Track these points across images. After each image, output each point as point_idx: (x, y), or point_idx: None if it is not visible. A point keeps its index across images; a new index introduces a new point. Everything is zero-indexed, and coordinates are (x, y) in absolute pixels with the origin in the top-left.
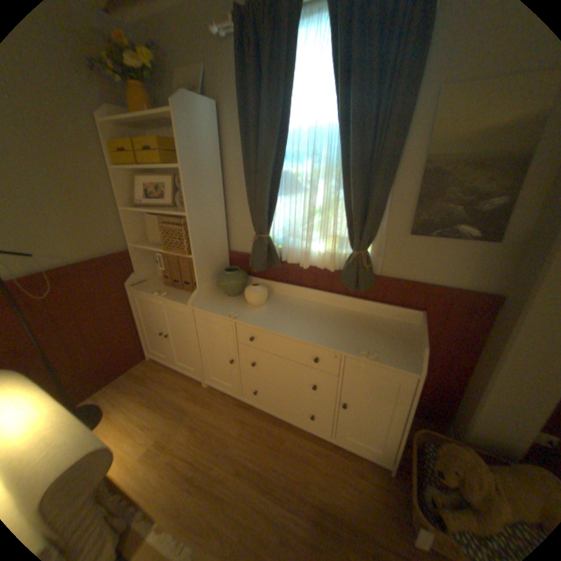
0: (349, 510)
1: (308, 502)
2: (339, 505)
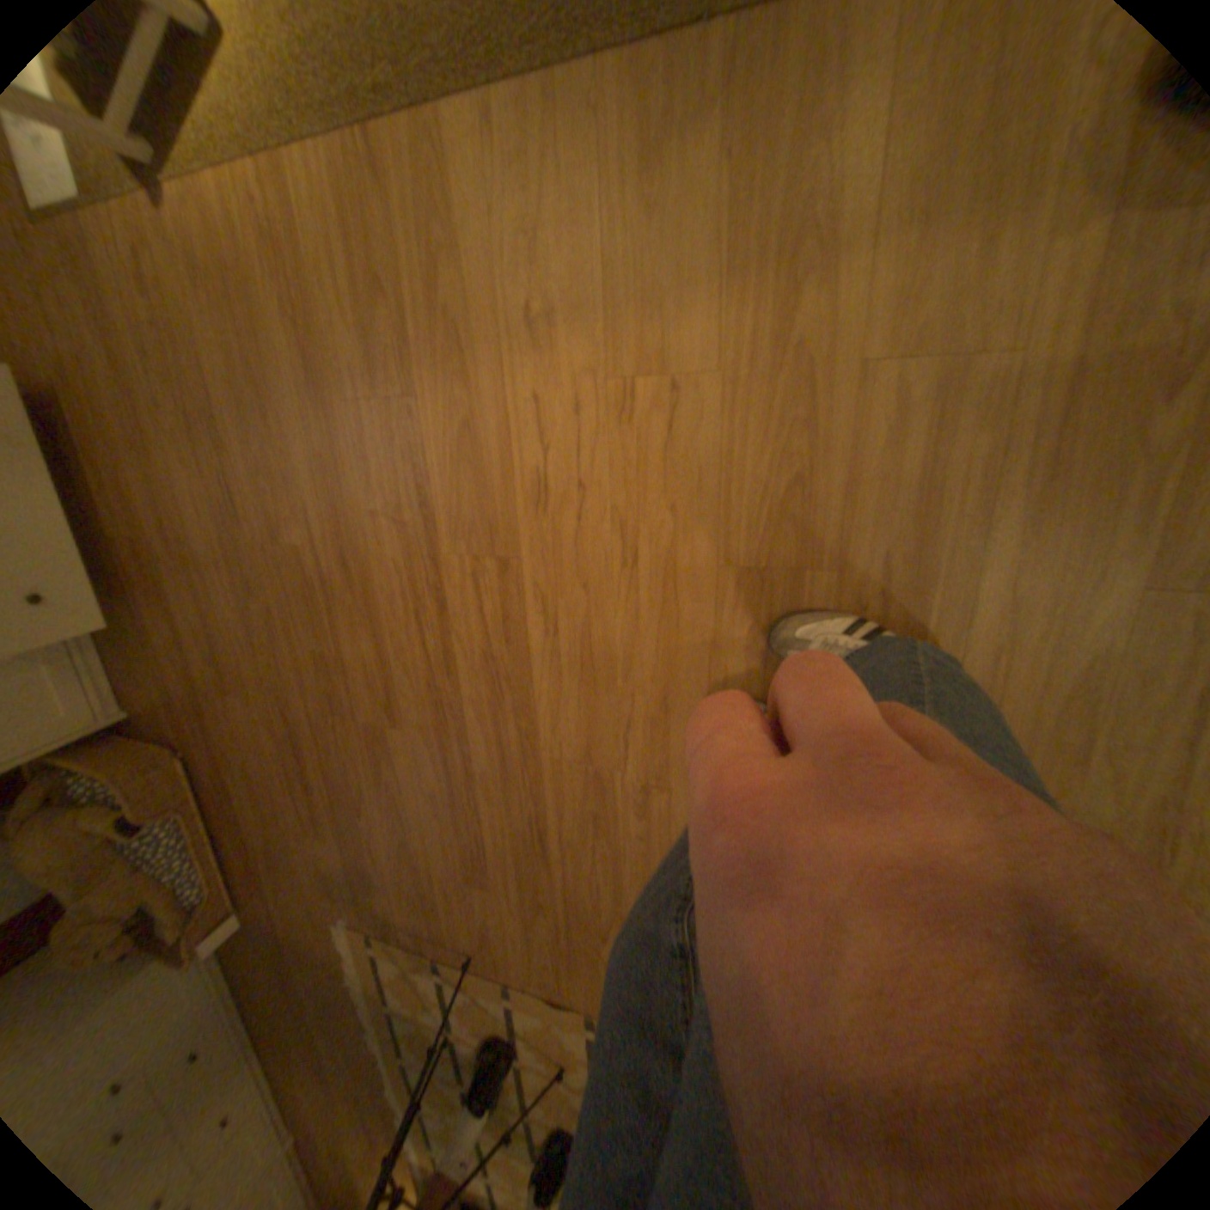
0: (258, 975)
1: (282, 1016)
2: (262, 985)
